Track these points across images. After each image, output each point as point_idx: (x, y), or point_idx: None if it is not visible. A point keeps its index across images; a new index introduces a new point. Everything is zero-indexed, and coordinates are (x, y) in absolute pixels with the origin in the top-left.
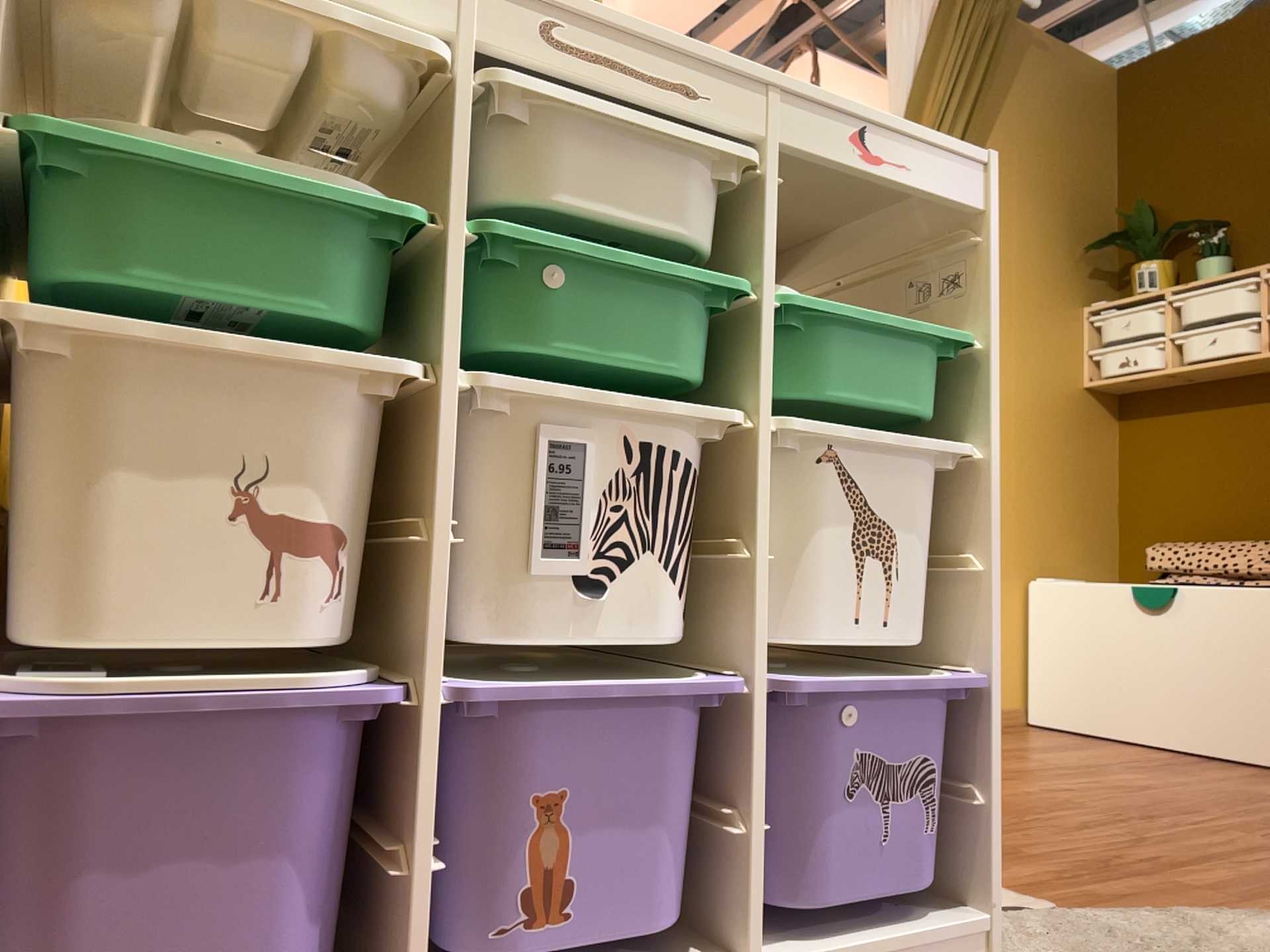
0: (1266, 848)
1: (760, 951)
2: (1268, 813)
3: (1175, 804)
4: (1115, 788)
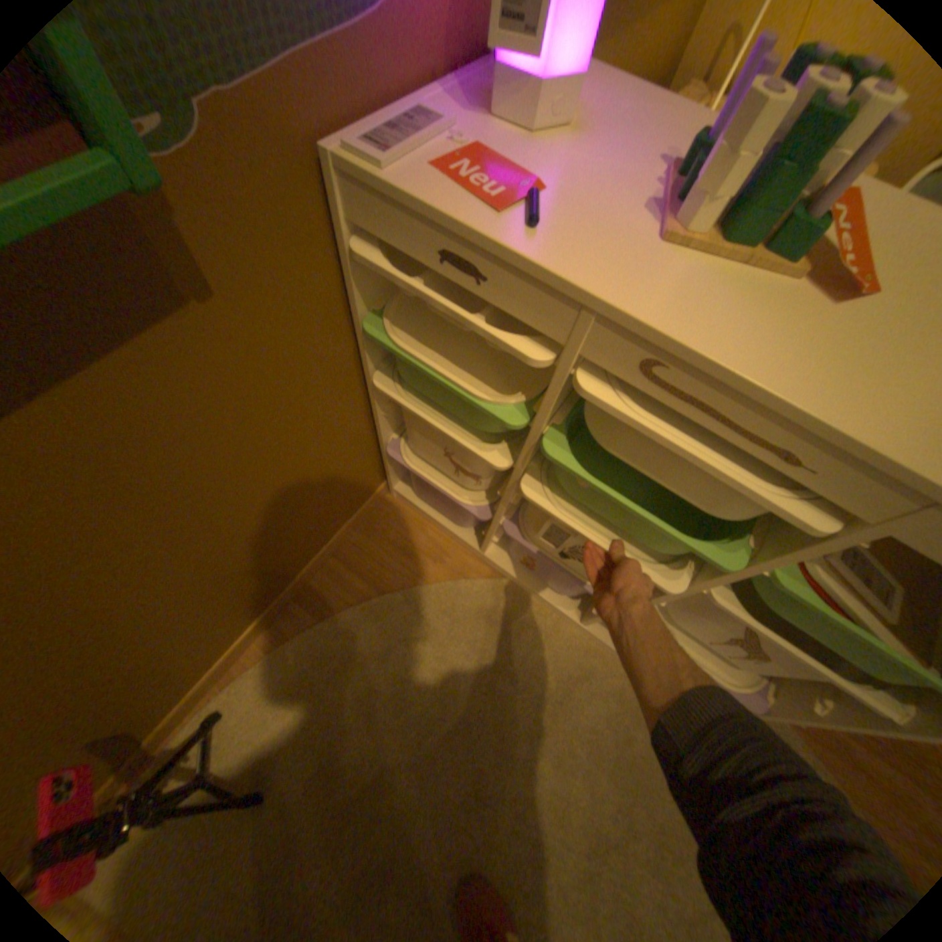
0: None
1: (592, 627)
2: None
3: None
4: None
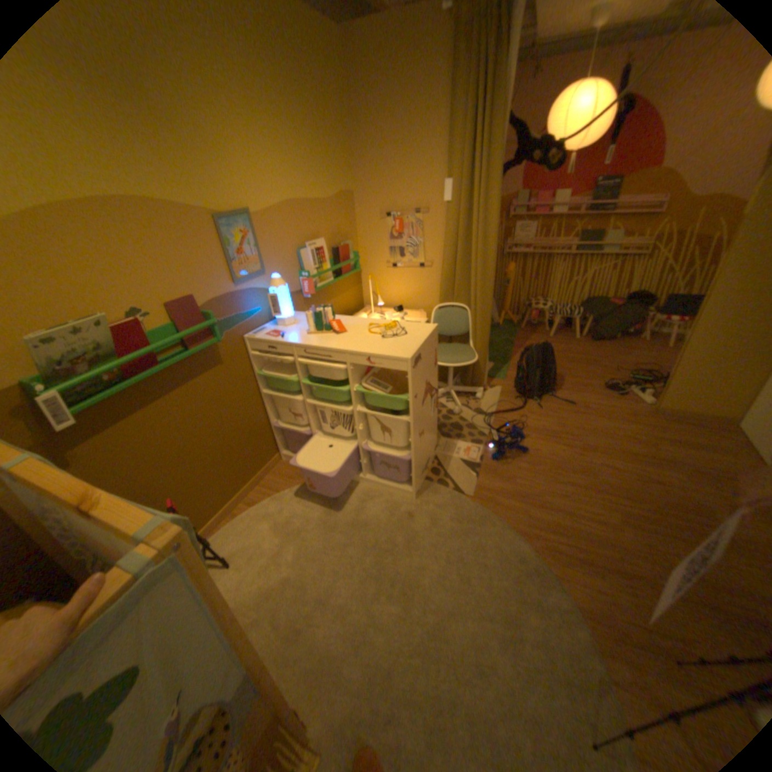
0: (602, 529)
1: (369, 478)
2: (671, 525)
3: (636, 500)
4: (636, 482)
